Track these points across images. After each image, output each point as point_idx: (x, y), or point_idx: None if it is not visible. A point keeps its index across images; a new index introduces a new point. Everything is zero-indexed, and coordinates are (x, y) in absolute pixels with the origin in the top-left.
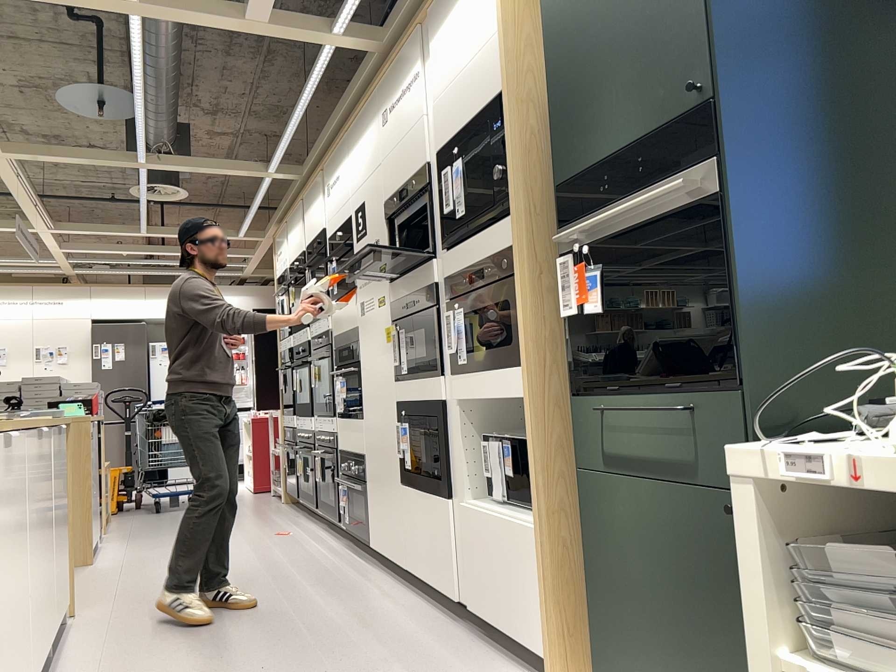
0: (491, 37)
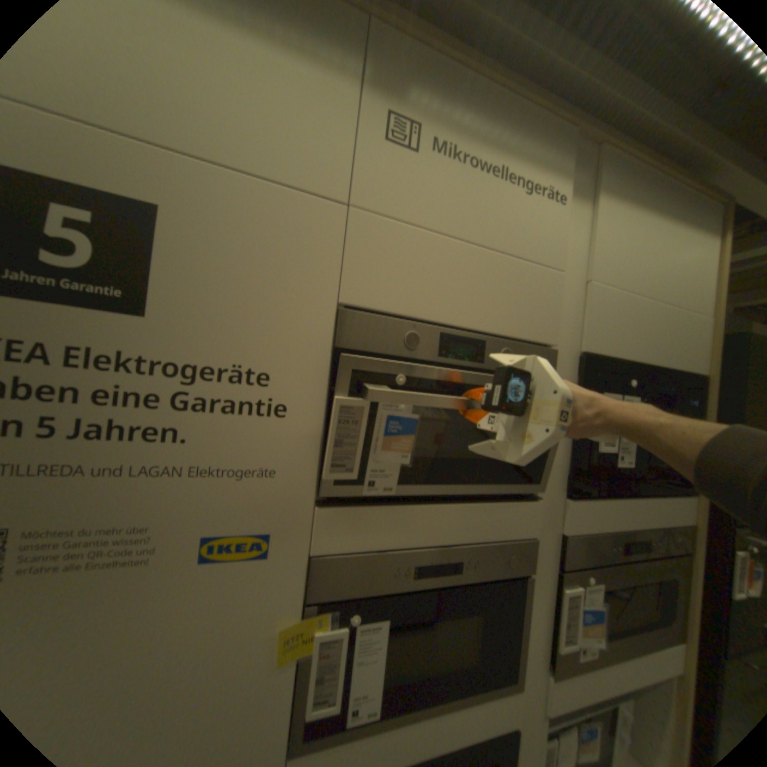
0: (701, 309)
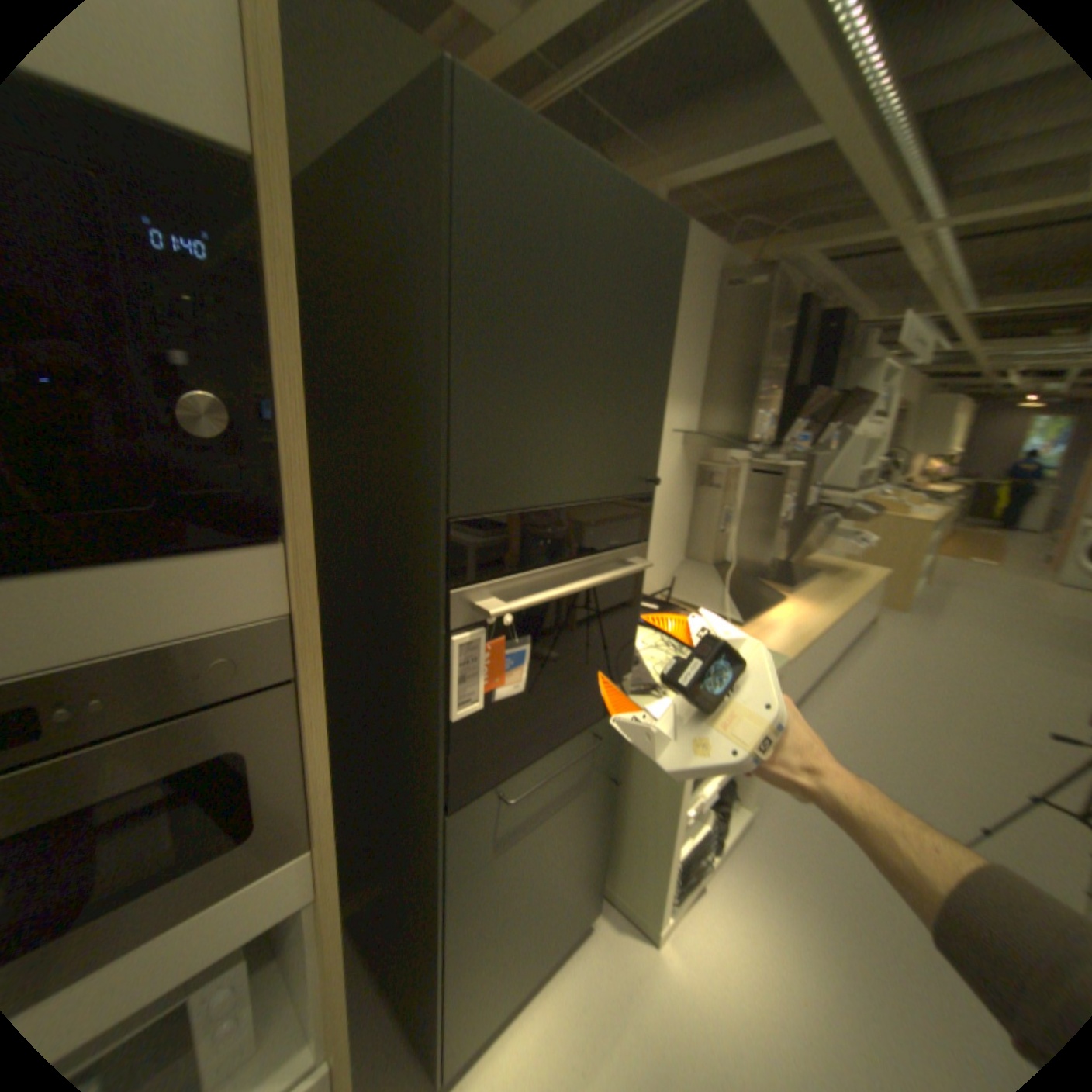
0: None
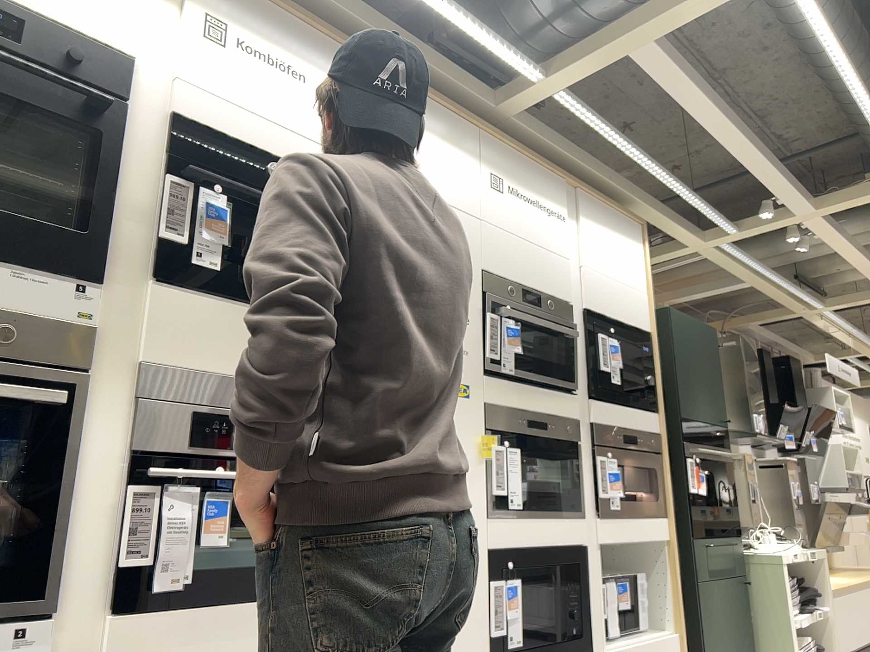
0: (638, 288)
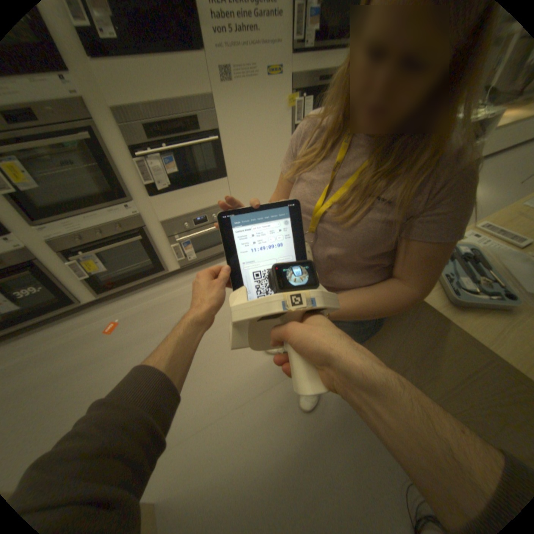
0: None
